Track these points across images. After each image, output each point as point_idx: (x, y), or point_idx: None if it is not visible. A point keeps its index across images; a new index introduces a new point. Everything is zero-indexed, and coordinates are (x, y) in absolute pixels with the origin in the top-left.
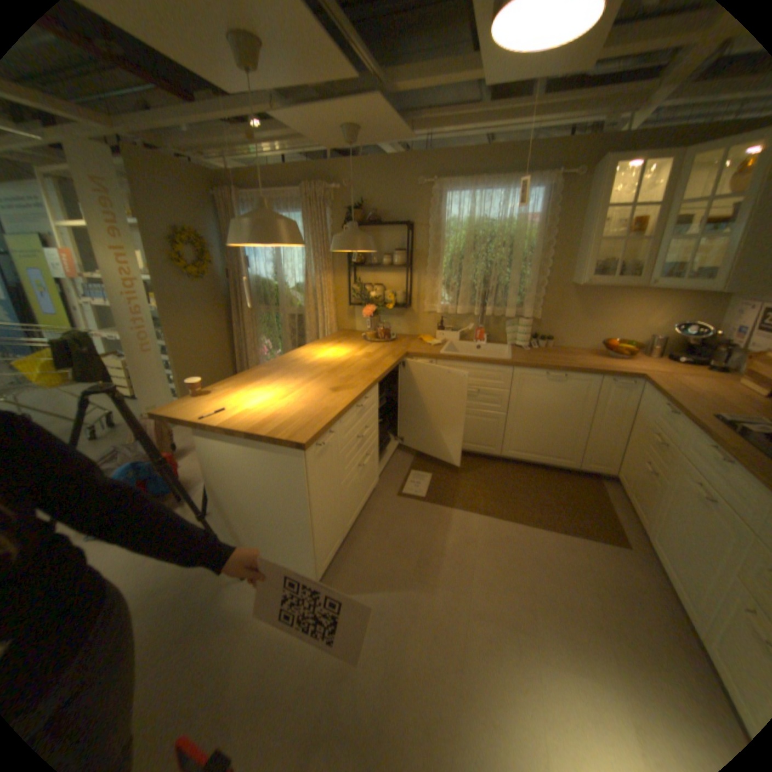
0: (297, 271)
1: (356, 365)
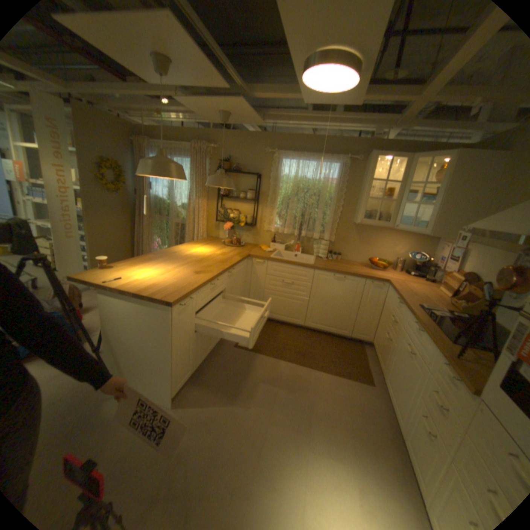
0: (183, 195)
1: (215, 259)
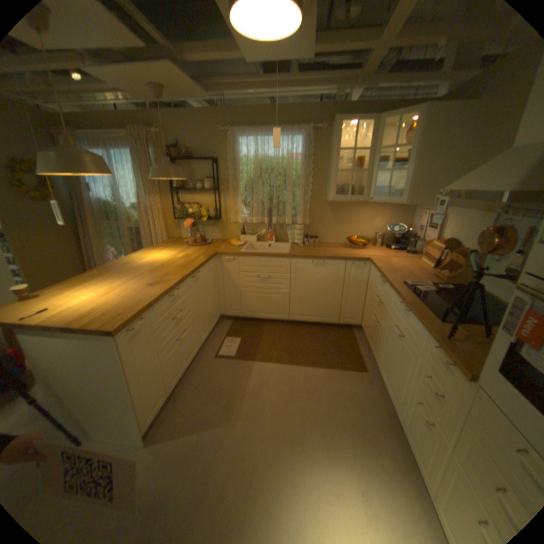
0: (131, 193)
1: (175, 263)
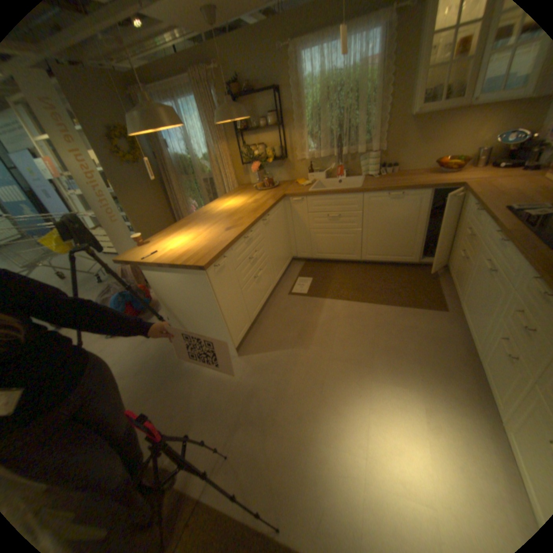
0: (201, 144)
1: (247, 209)
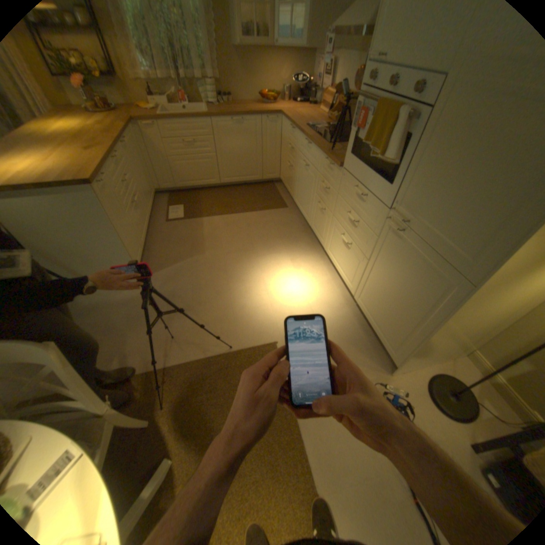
0: None
1: (93, 131)
